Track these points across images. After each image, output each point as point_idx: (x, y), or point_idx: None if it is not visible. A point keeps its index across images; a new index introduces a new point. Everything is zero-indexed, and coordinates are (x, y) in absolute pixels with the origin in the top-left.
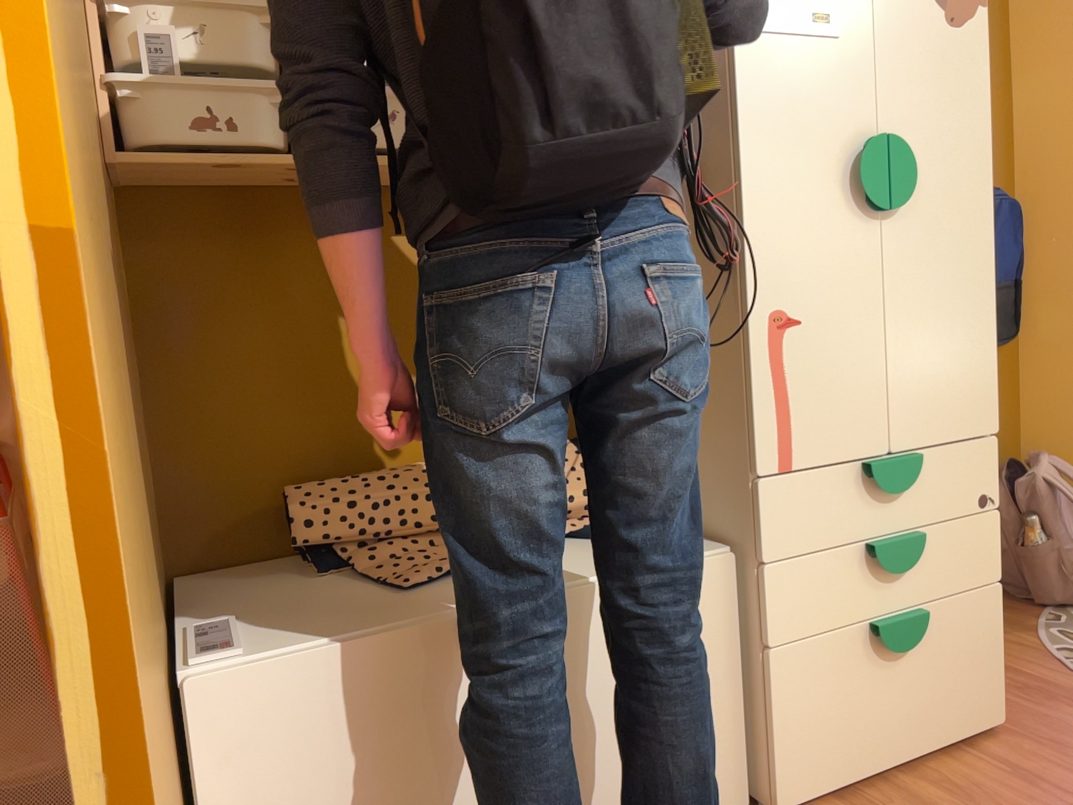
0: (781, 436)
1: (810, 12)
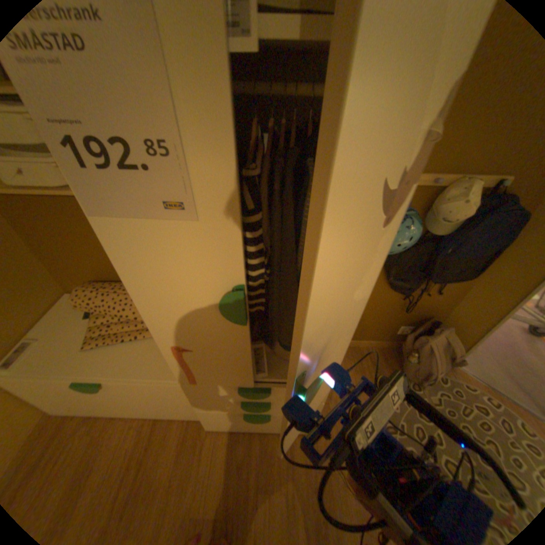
0: (187, 377)
1: (159, 200)
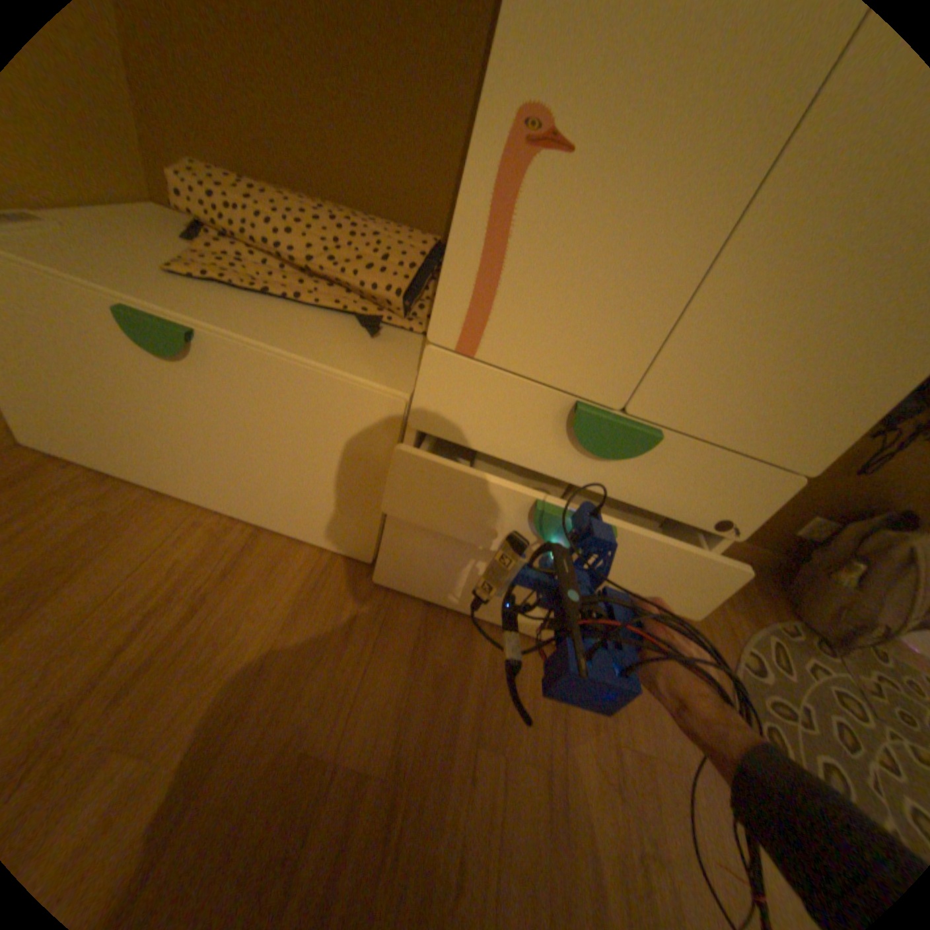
0: (471, 306)
1: None
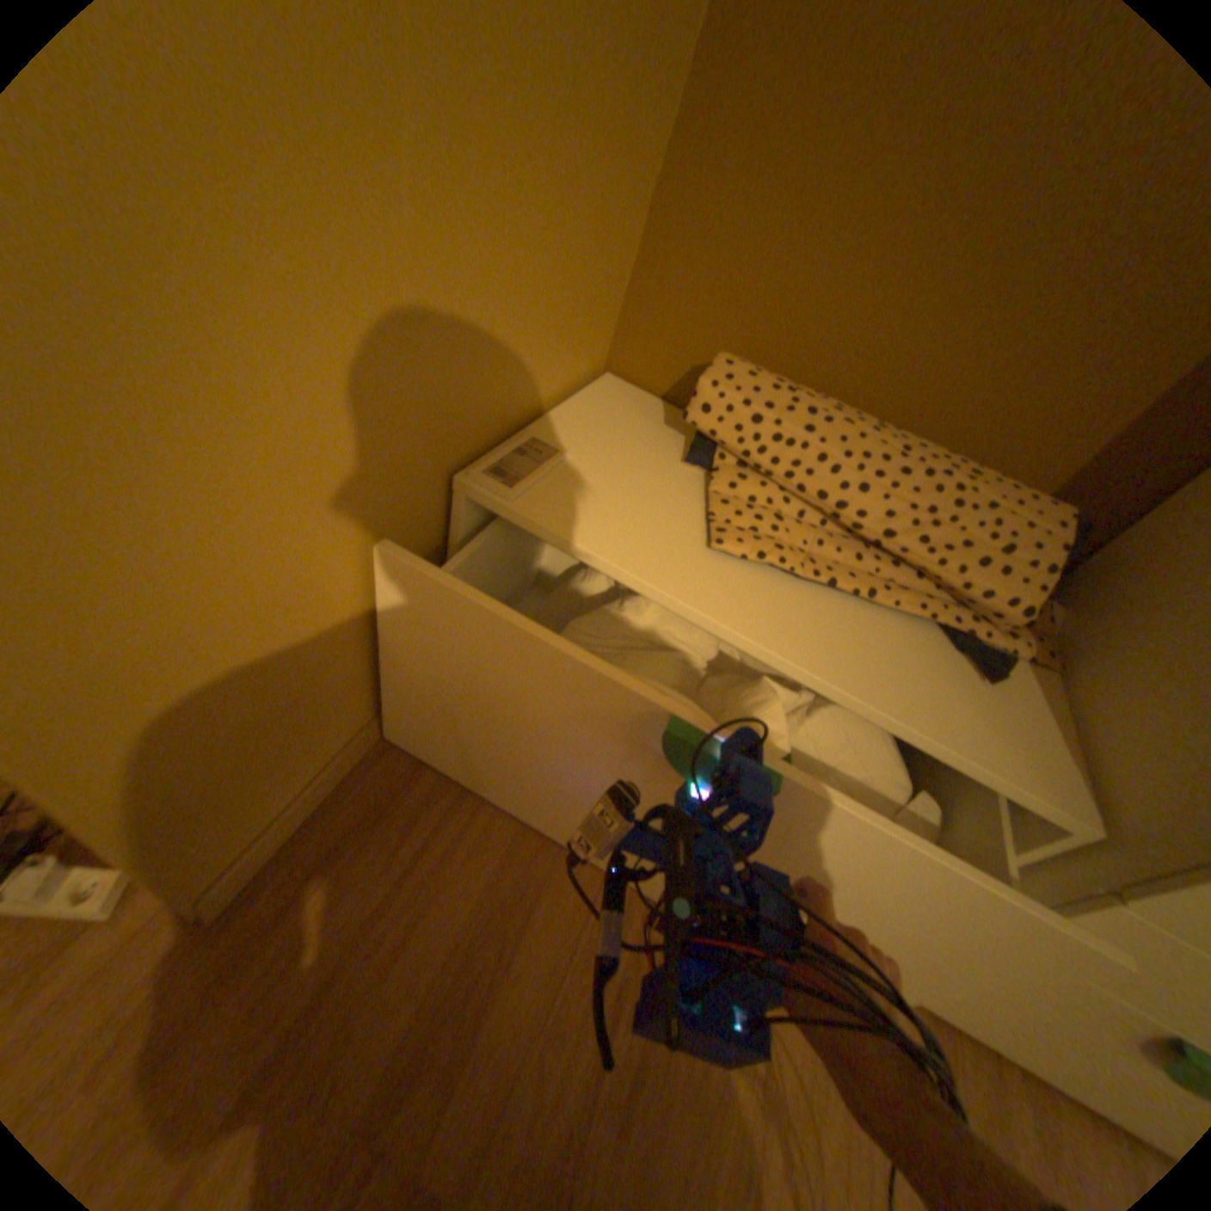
0: None
1: None
